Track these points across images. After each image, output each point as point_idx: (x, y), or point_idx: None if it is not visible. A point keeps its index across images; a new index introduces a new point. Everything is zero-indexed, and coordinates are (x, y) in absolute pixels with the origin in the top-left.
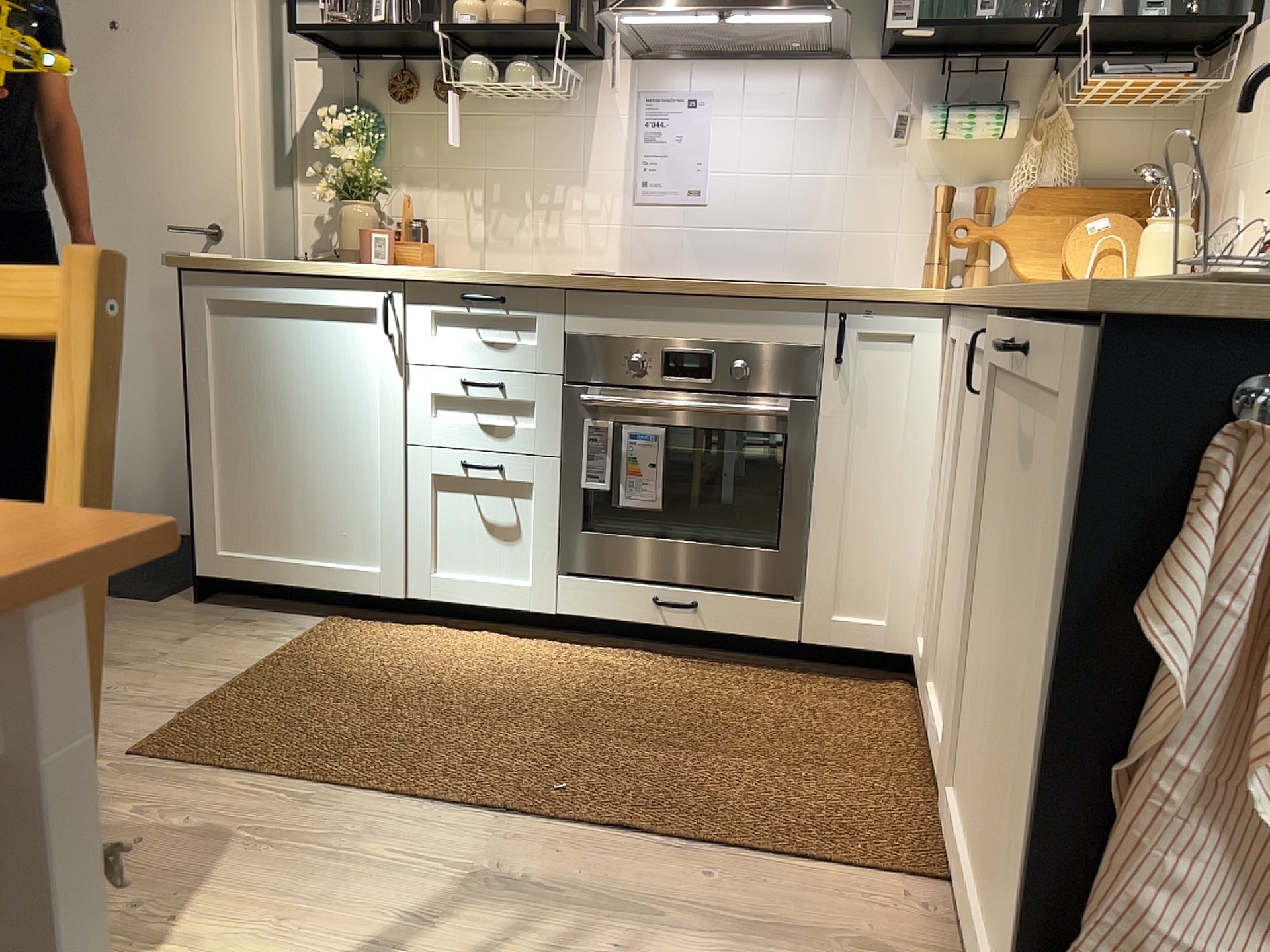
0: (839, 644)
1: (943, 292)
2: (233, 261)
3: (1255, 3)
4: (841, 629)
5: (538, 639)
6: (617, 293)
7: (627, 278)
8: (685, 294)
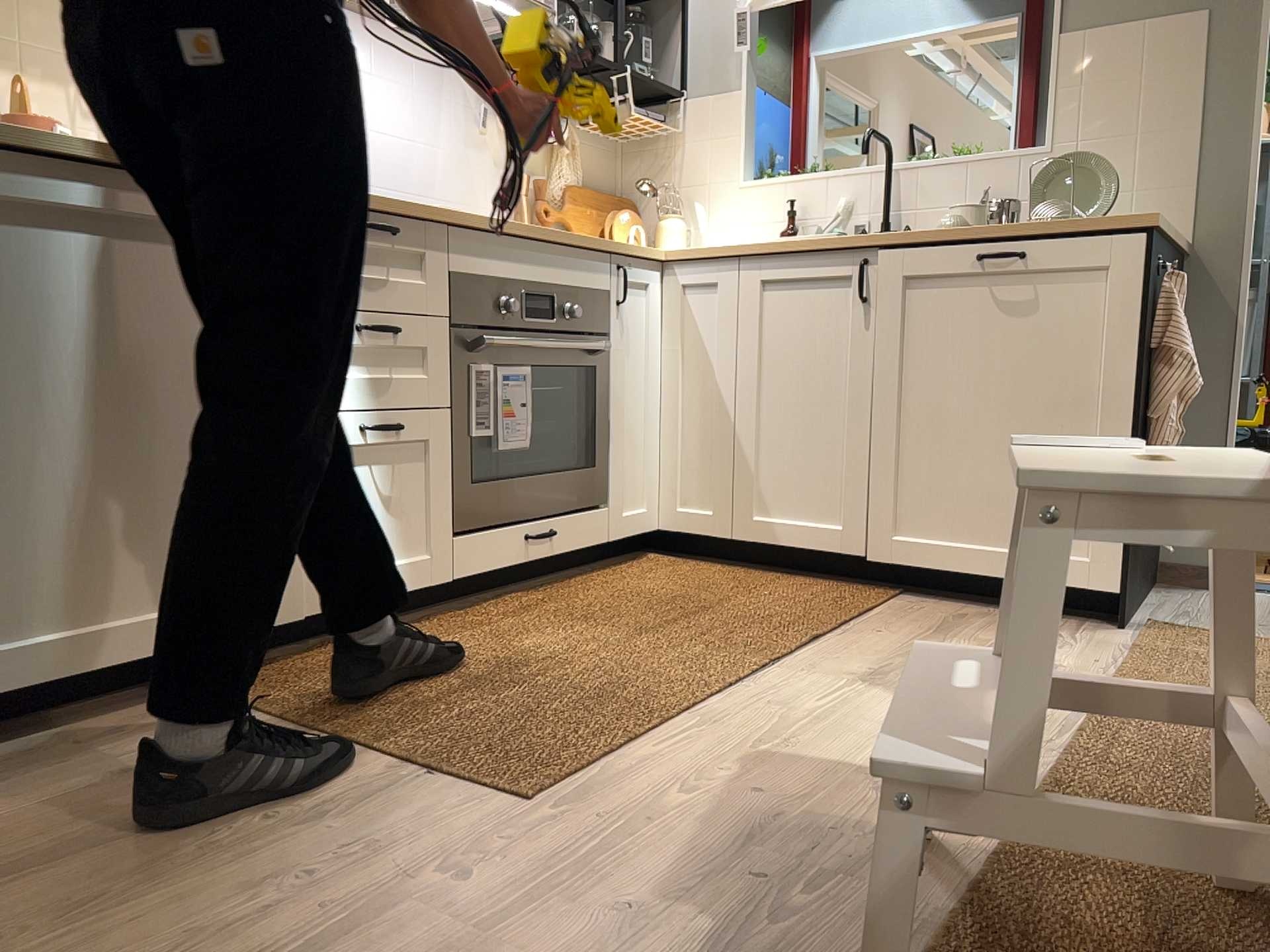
0: (627, 532)
1: (654, 249)
2: (31, 135)
3: (676, 85)
4: (627, 519)
5: (416, 619)
6: (490, 233)
7: (485, 219)
8: (536, 237)
